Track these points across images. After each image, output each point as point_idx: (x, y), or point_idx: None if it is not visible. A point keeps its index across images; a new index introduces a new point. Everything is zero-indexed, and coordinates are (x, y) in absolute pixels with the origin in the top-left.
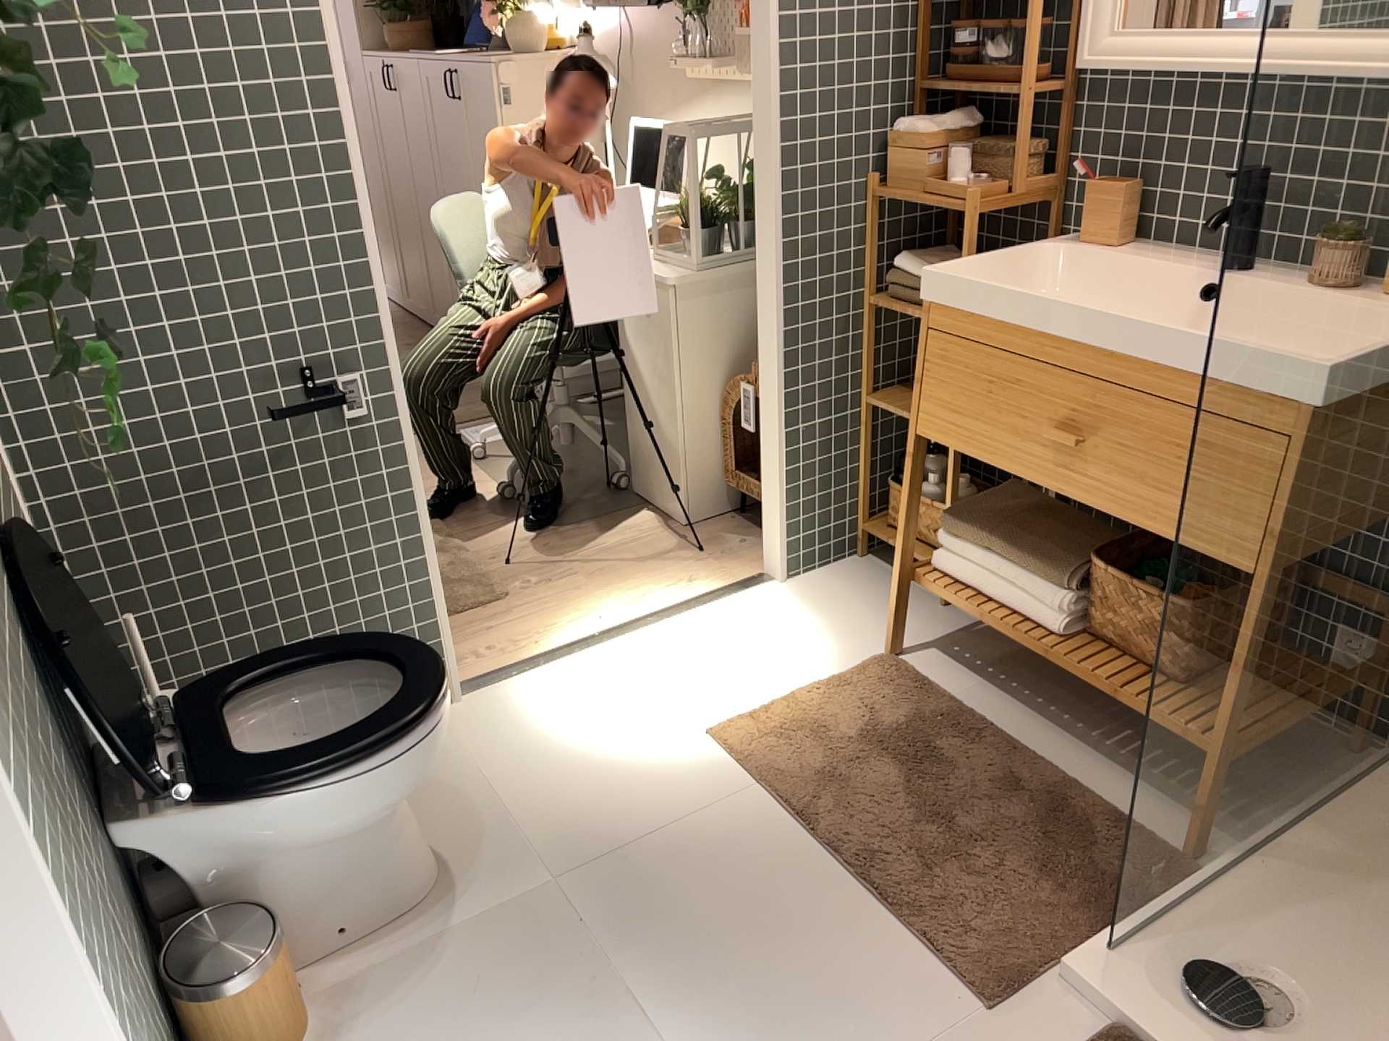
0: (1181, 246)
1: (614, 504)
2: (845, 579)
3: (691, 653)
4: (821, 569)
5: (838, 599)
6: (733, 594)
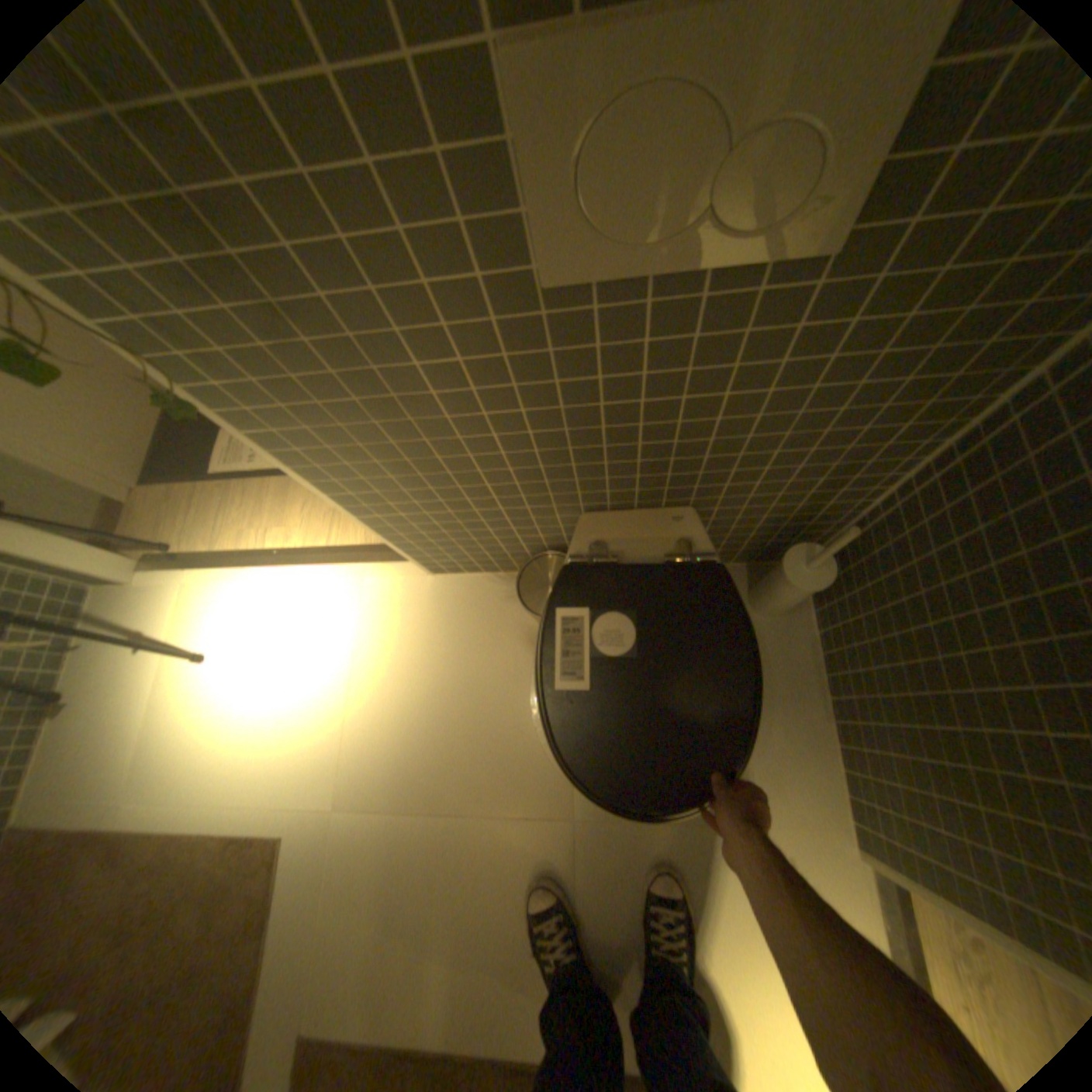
0: None
1: None
2: None
3: None
4: None
5: None
6: None
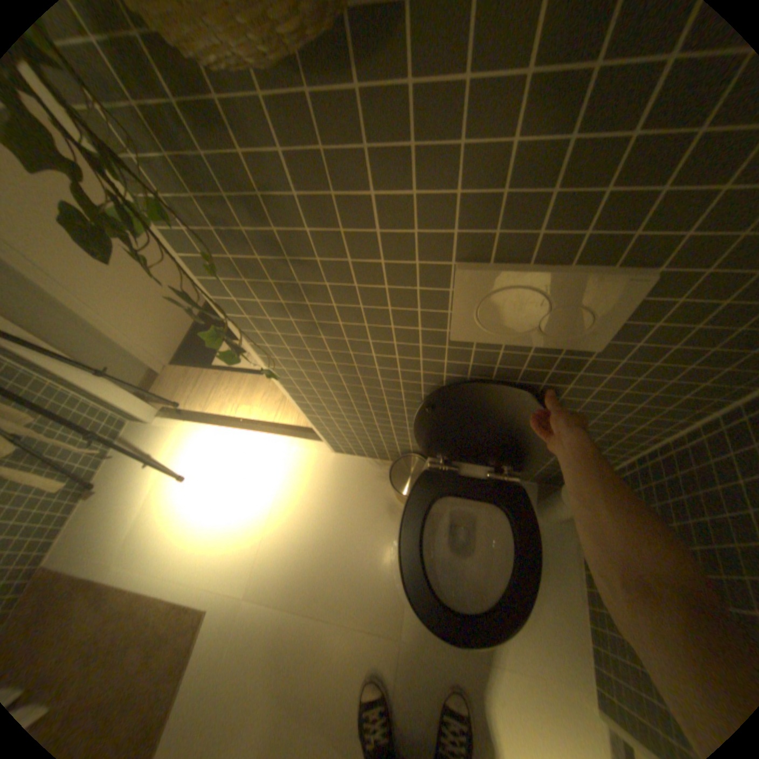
0: None
1: None
2: None
3: None
4: None
5: None
6: None
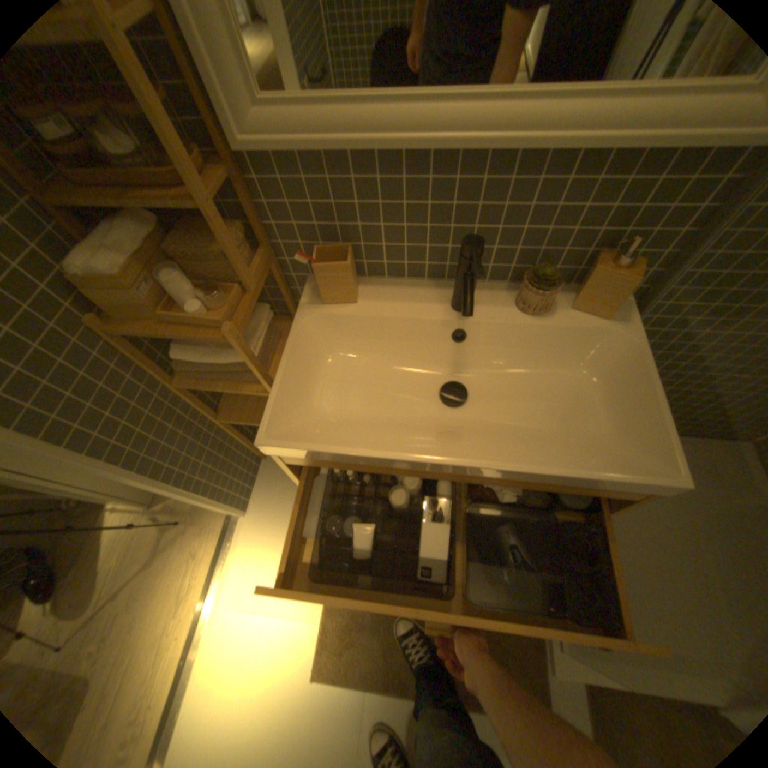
0: (395, 274)
1: (84, 523)
2: (271, 483)
3: (247, 623)
4: (255, 487)
5: (282, 505)
6: (227, 548)
